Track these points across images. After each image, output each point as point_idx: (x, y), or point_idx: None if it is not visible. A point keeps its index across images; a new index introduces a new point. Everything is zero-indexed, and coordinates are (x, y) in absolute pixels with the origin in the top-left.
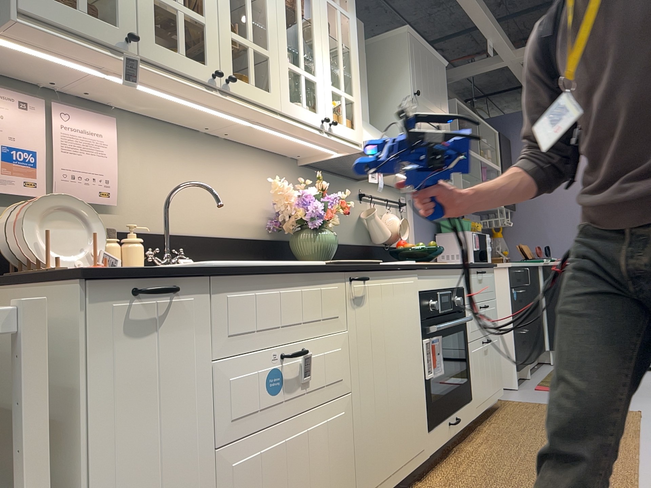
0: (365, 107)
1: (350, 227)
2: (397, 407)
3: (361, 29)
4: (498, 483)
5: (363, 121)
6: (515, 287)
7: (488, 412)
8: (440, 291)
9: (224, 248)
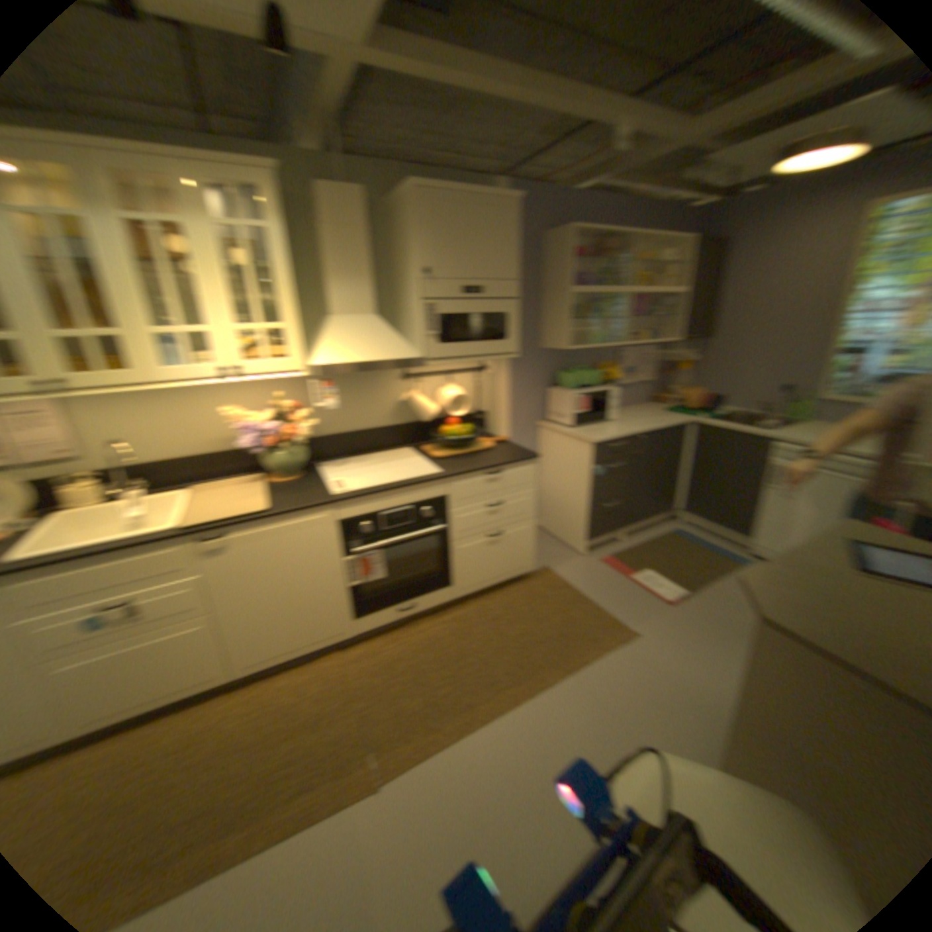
0: (357, 298)
1: (379, 412)
2: (285, 615)
3: (346, 198)
4: (379, 680)
5: (347, 320)
6: (600, 463)
7: (503, 585)
8: (393, 508)
9: (193, 466)
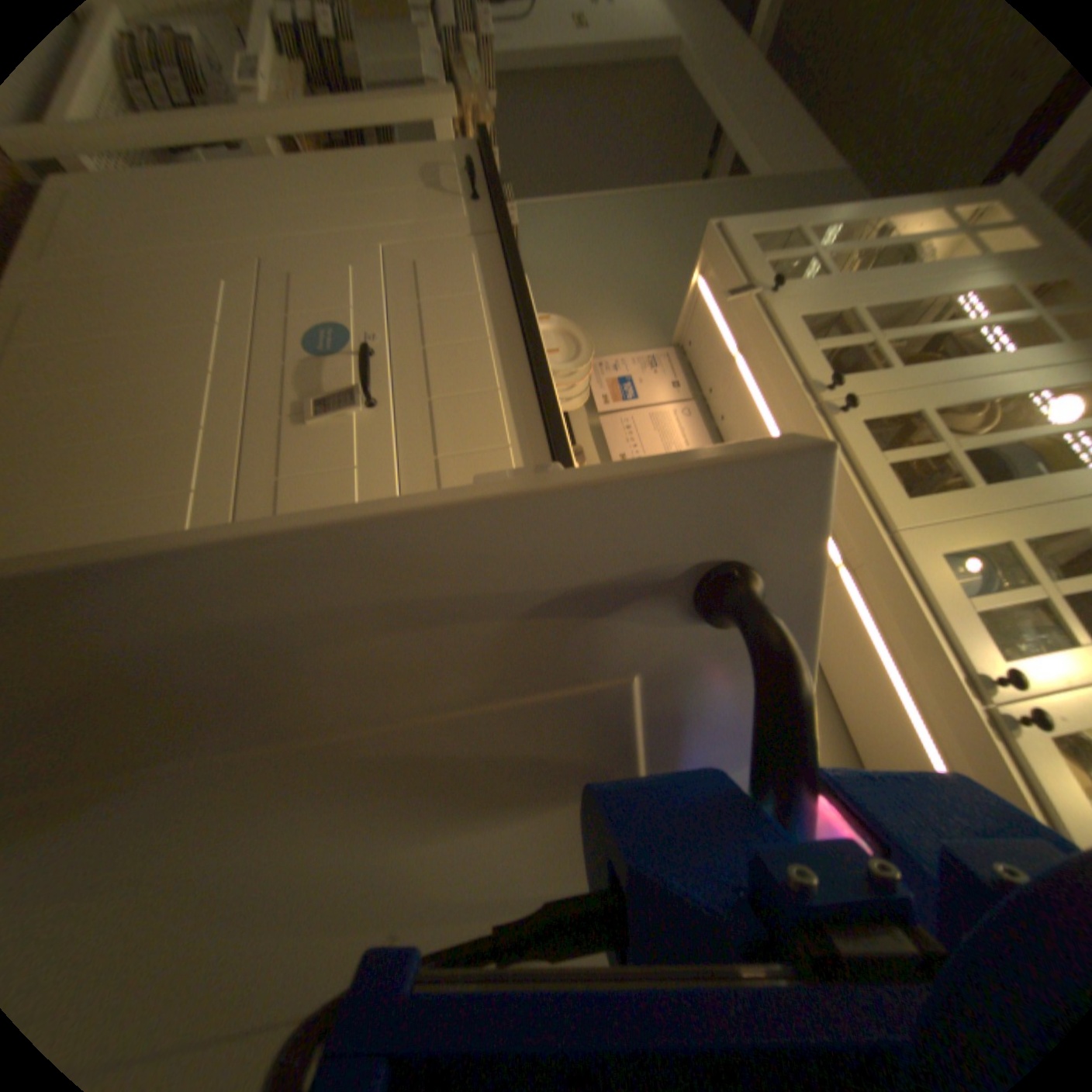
0: None
1: None
2: None
3: None
4: None
5: None
6: None
7: None
8: None
9: None
